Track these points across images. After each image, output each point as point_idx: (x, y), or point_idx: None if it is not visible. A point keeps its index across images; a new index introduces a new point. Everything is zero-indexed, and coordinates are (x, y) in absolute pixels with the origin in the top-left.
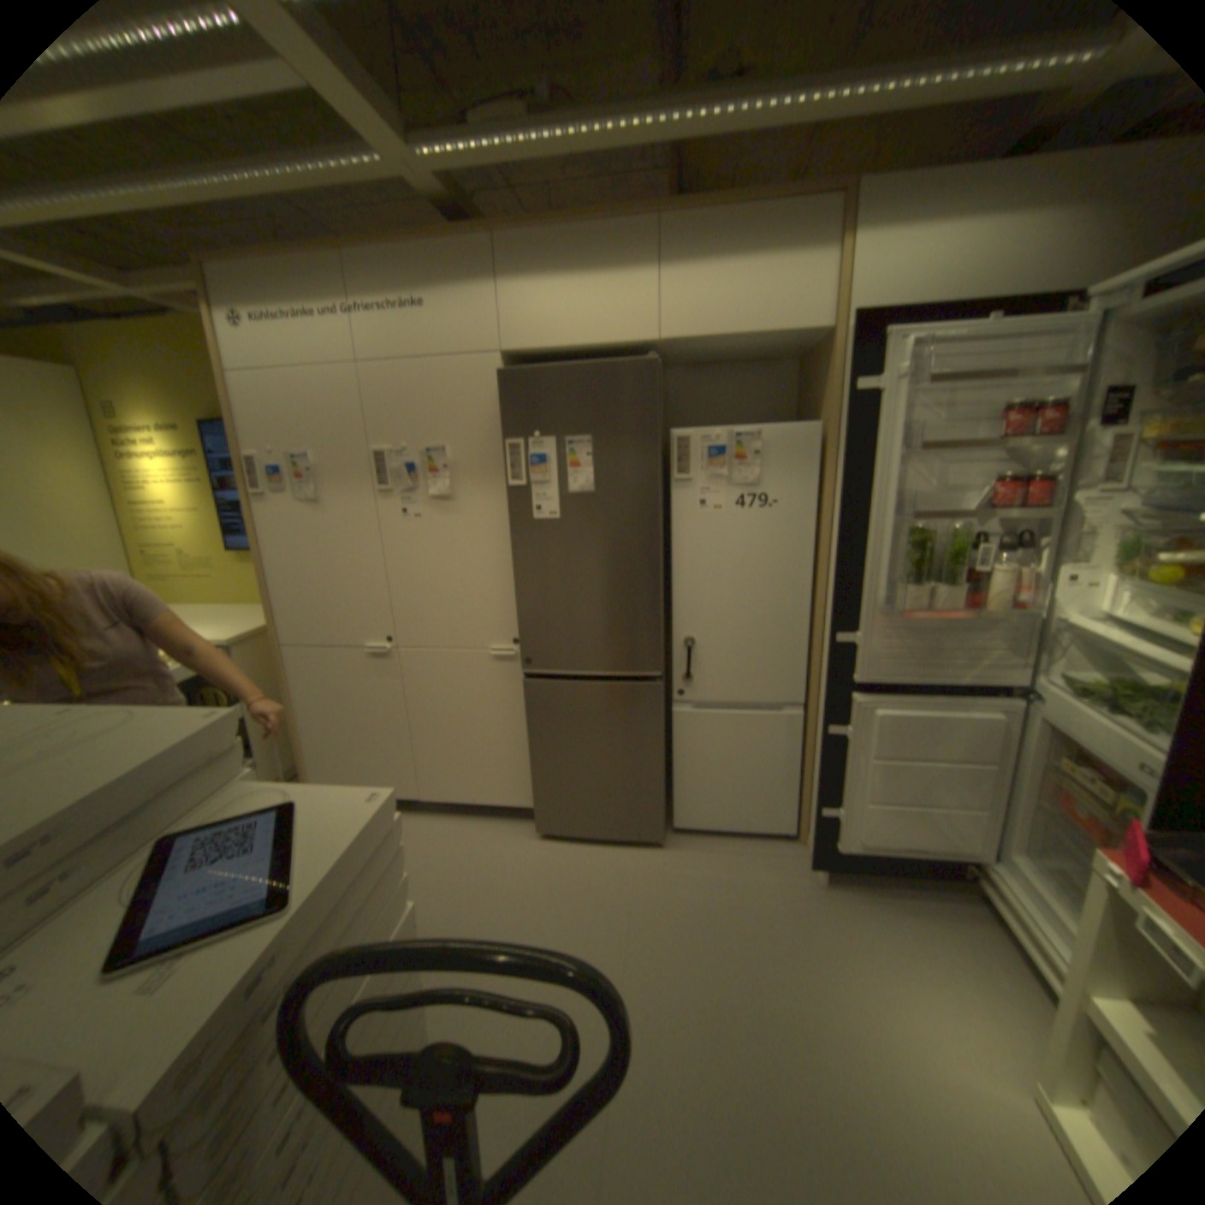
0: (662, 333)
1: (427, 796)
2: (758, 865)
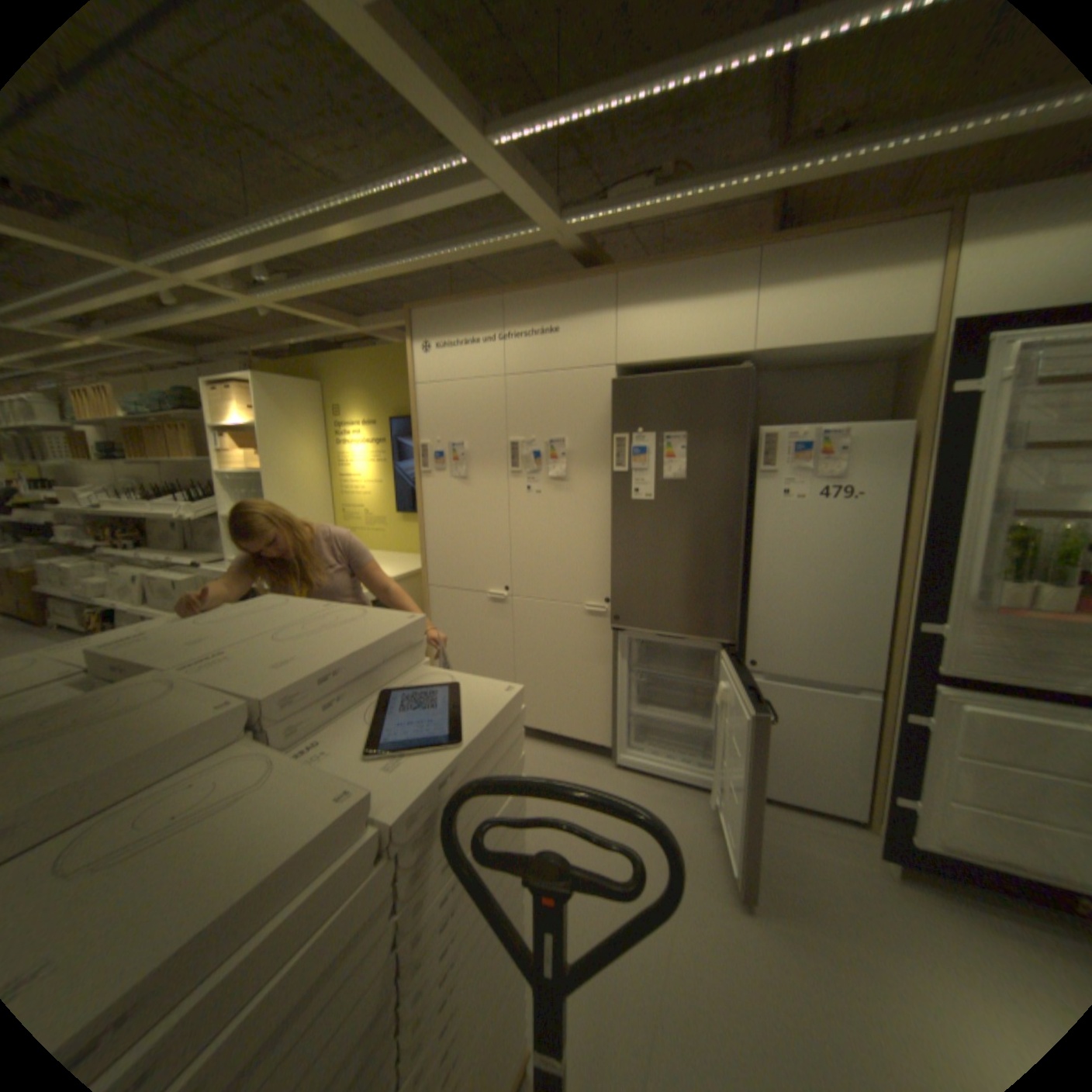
0: (757, 346)
1: None
2: (824, 845)
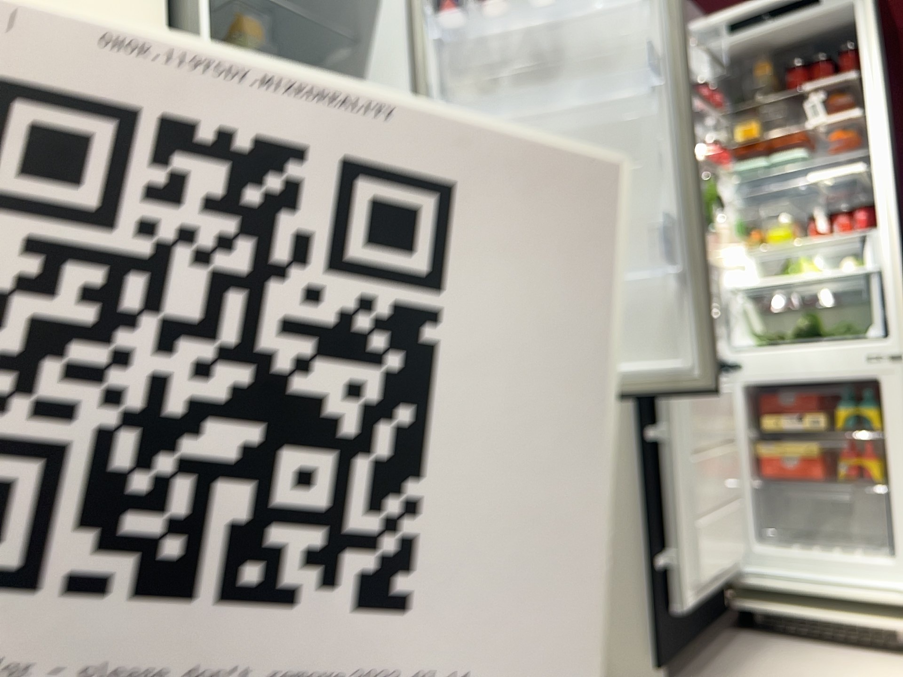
0: None
1: None
2: None
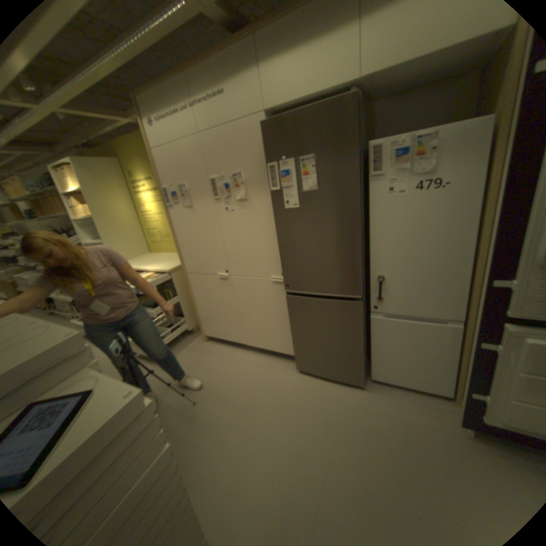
0: (361, 73)
1: (248, 344)
2: (423, 413)
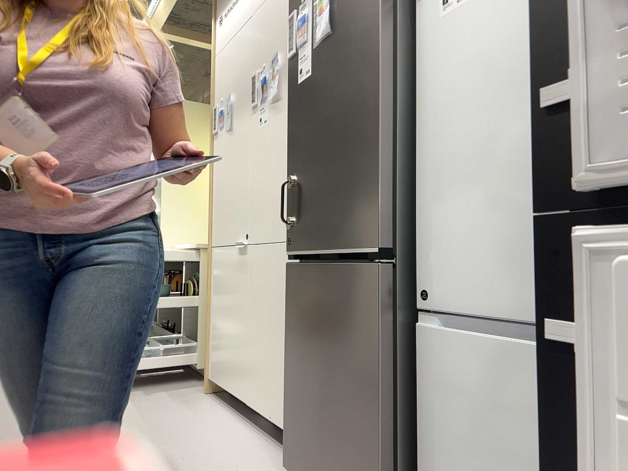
0: None
1: (250, 403)
2: None
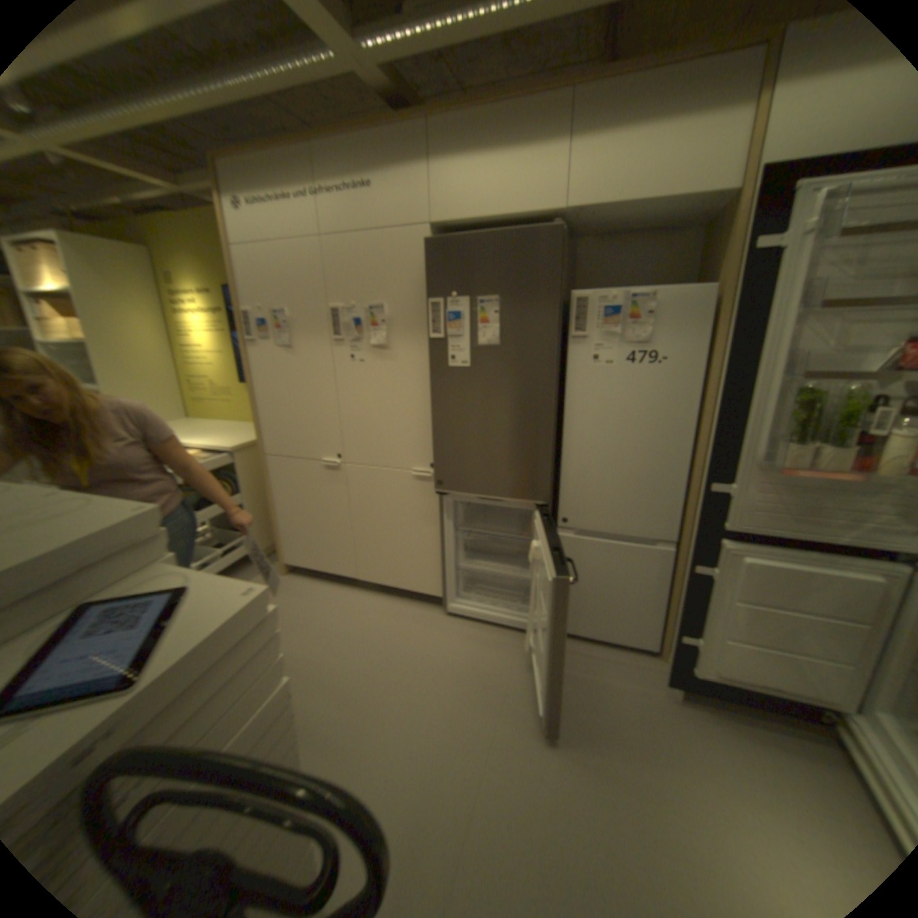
0: (570, 203)
1: (364, 578)
2: (621, 674)
